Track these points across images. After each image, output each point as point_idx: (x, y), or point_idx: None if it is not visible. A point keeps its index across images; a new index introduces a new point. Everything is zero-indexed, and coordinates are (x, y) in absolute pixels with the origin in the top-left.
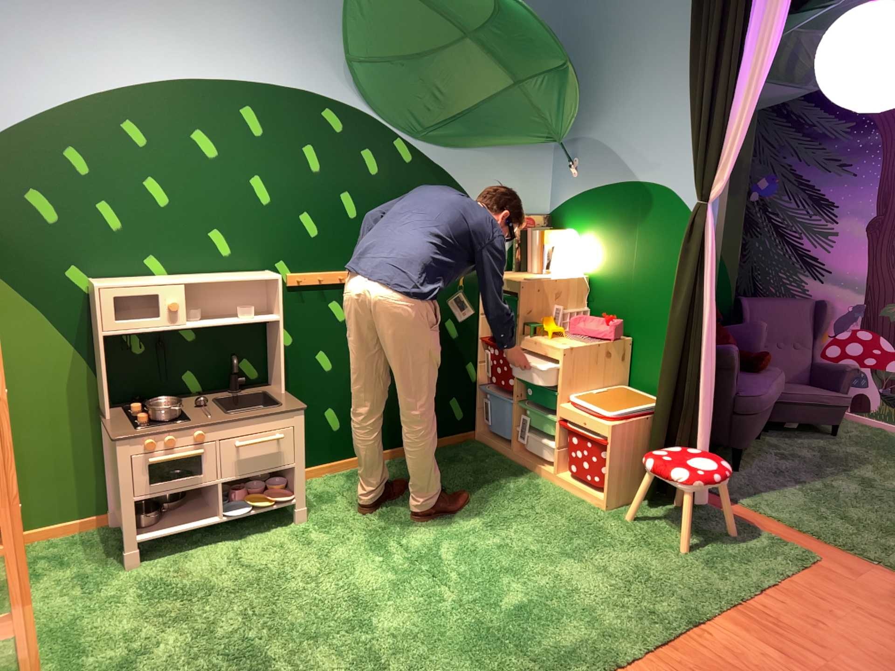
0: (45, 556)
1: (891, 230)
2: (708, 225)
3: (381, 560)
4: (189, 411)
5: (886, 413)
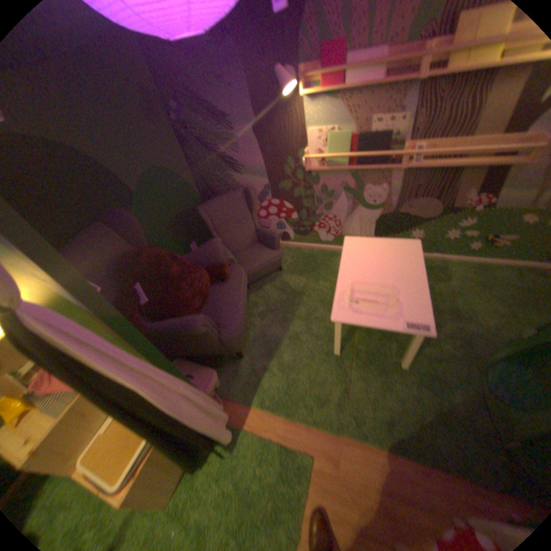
0: None
1: (269, 128)
2: (47, 336)
3: None
4: None
5: (300, 239)
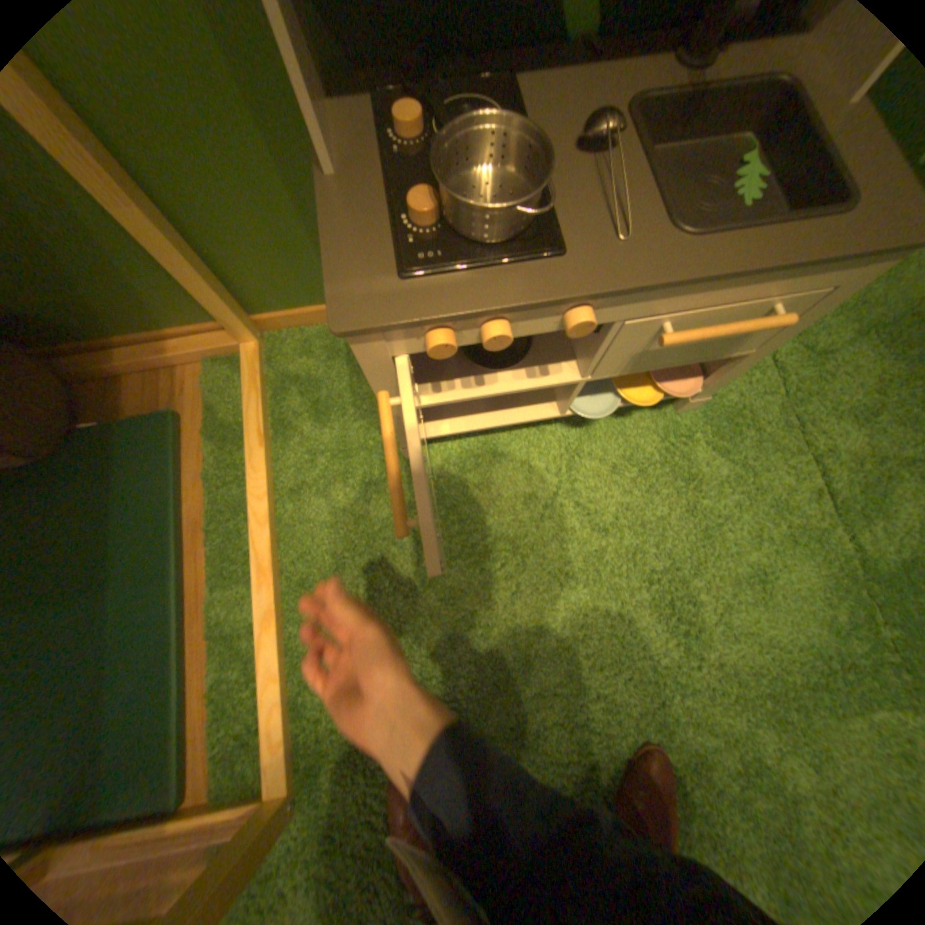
0: (296, 374)
1: None
2: None
3: (814, 578)
4: (561, 180)
5: None
